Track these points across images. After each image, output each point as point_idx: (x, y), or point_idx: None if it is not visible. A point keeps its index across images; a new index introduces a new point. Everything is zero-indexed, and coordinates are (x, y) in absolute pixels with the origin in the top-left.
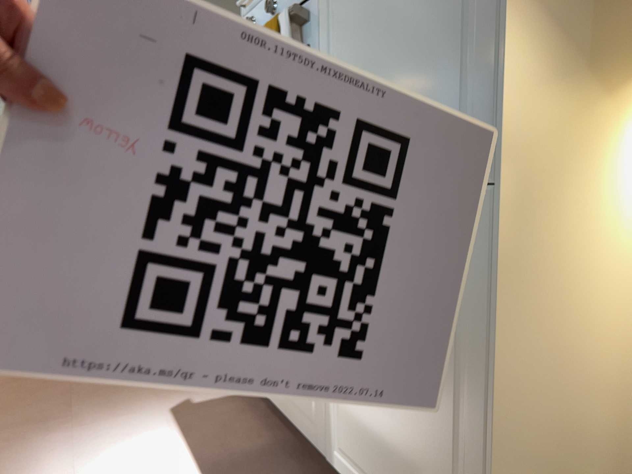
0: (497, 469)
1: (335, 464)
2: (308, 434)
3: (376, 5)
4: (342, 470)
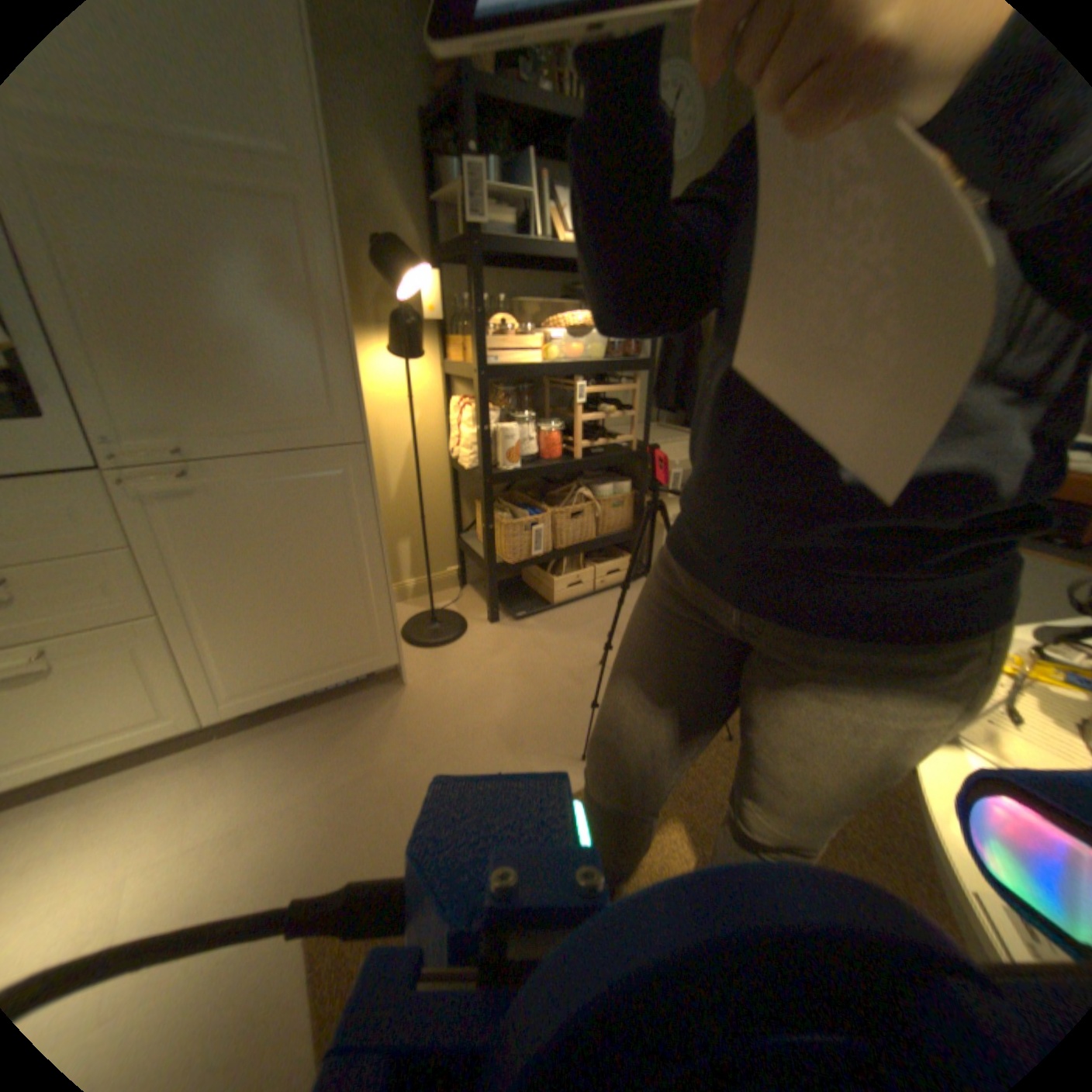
0: (382, 586)
1: (208, 719)
2: (136, 741)
3: (167, 289)
4: (222, 714)
